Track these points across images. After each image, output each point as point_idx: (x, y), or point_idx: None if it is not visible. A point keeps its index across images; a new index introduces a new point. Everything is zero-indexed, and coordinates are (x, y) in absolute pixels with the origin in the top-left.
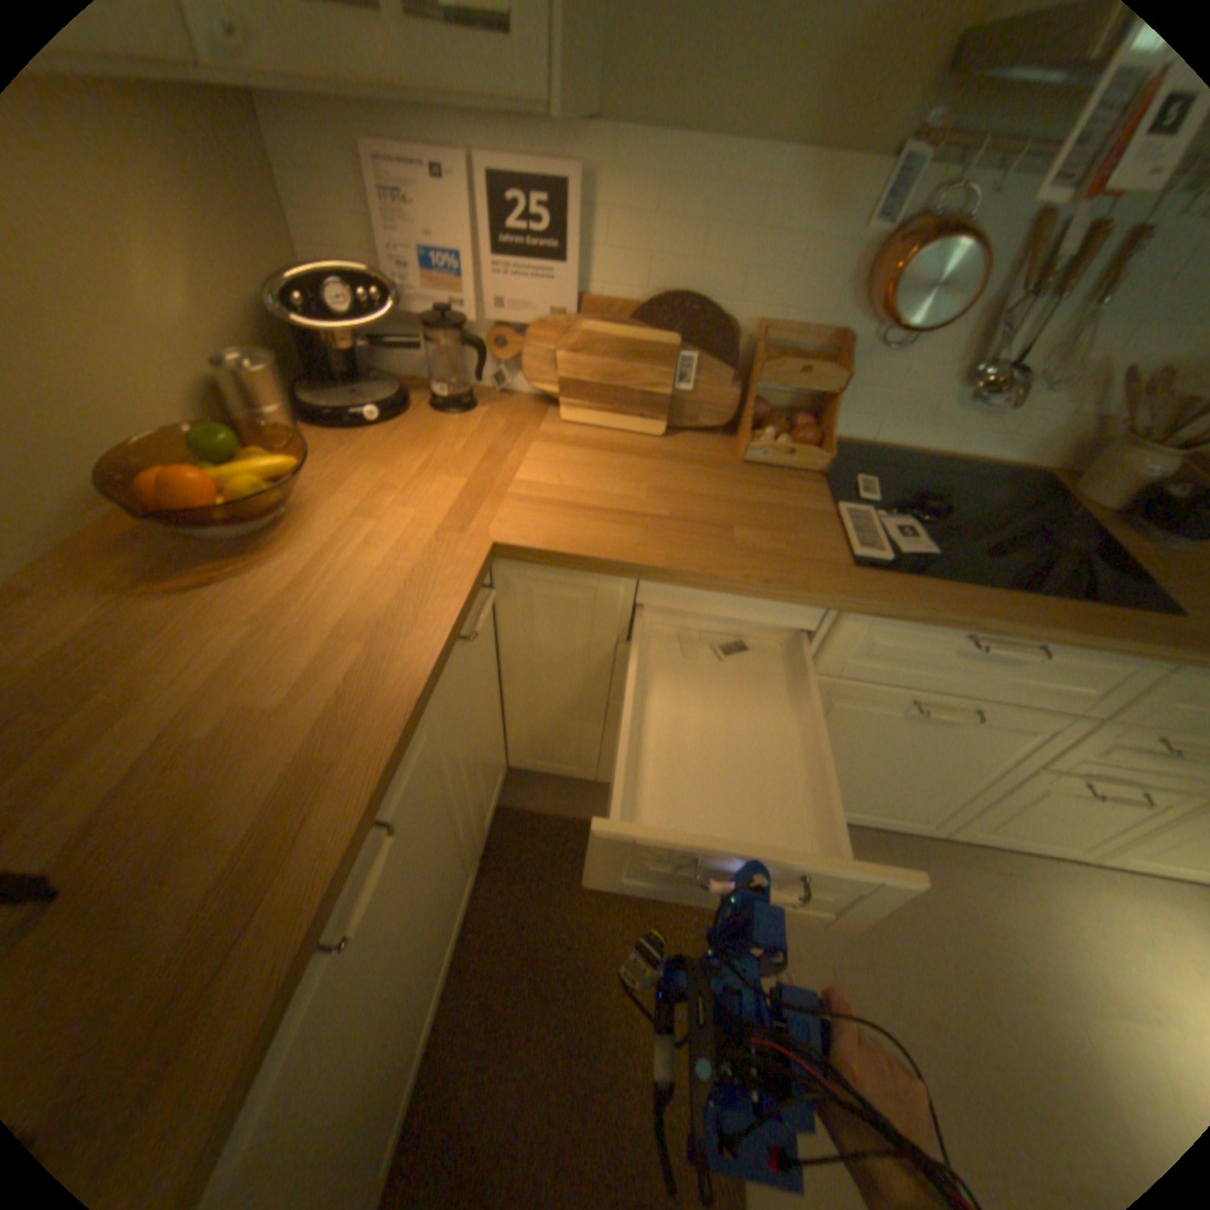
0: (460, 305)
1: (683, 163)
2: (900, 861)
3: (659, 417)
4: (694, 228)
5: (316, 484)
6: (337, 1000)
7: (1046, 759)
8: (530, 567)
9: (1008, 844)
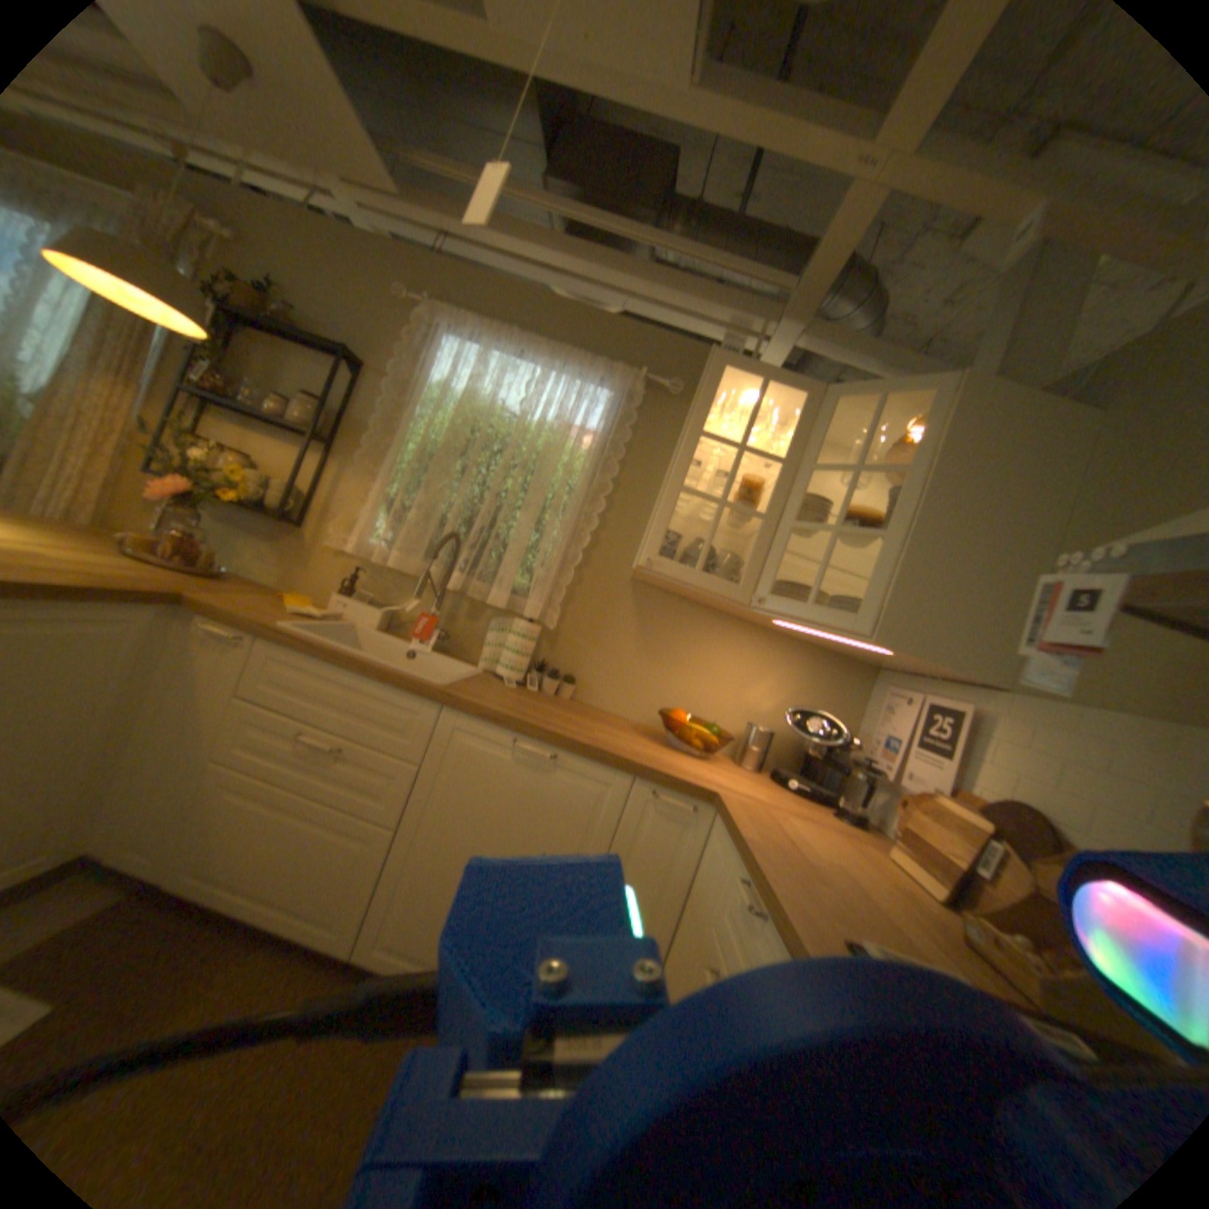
0: (904, 783)
1: (1053, 724)
2: None
3: (948, 890)
4: (1054, 768)
5: (722, 770)
6: (490, 785)
7: None
8: (722, 827)
9: None
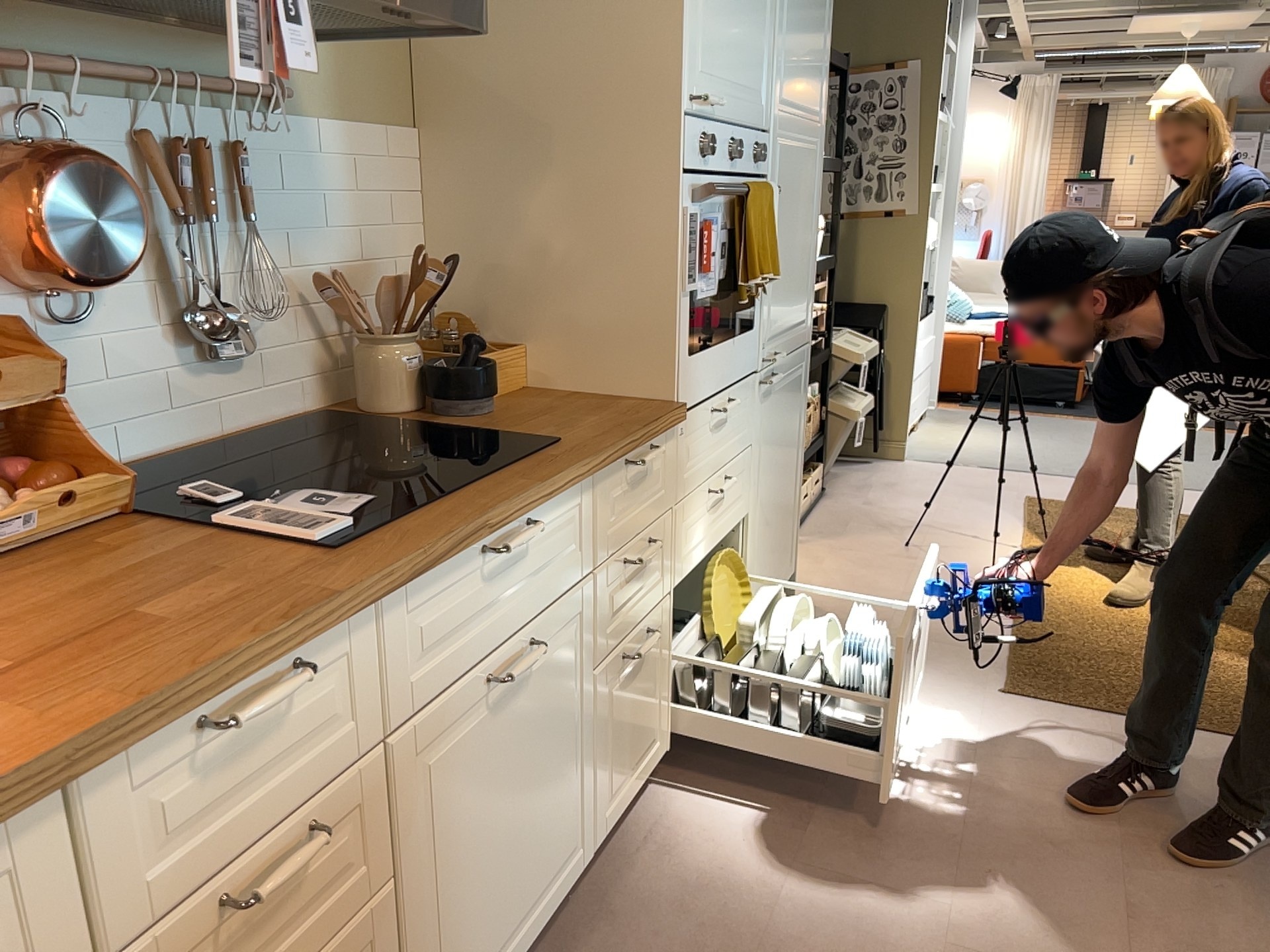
0: None
1: None
2: (591, 929)
3: None
4: None
5: None
6: None
7: (588, 656)
8: None
9: (624, 795)
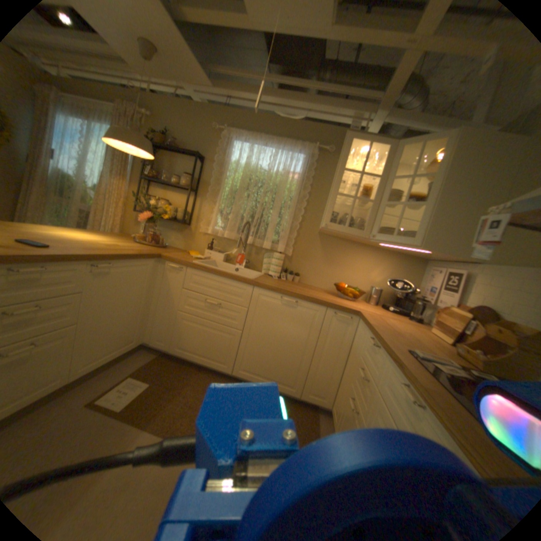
0: (439, 305)
1: (499, 274)
2: None
3: (453, 340)
4: (499, 291)
5: (361, 305)
6: (274, 313)
7: None
8: (362, 323)
9: None
